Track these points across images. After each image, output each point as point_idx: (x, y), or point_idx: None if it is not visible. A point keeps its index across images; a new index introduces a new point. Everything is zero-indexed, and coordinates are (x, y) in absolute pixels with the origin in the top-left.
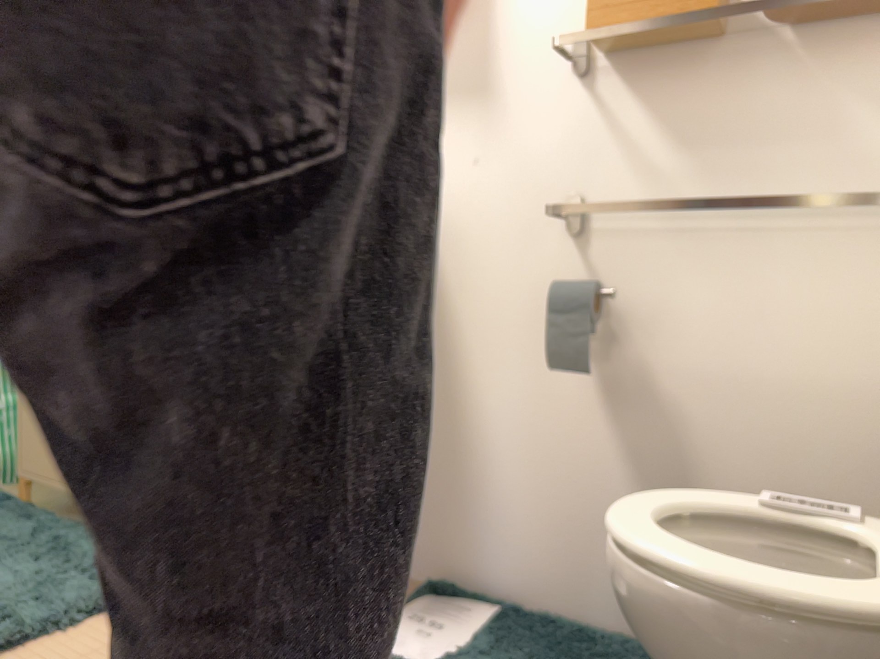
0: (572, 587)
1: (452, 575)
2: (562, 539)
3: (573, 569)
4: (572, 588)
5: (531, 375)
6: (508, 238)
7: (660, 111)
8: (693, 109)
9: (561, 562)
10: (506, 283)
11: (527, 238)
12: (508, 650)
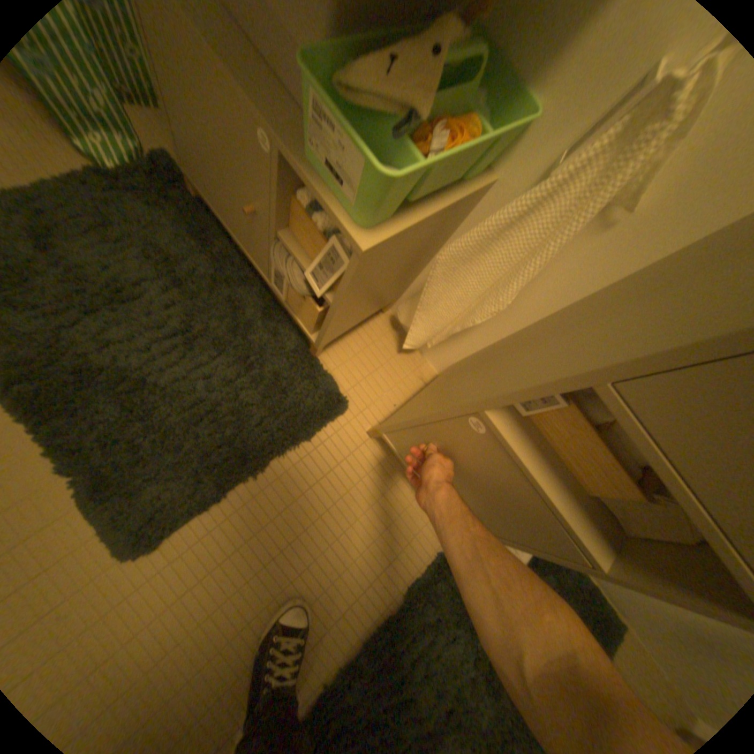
0: None
1: None
2: None
3: None
4: None
5: None
6: None
7: None
8: None
9: None
10: None
11: None
12: None
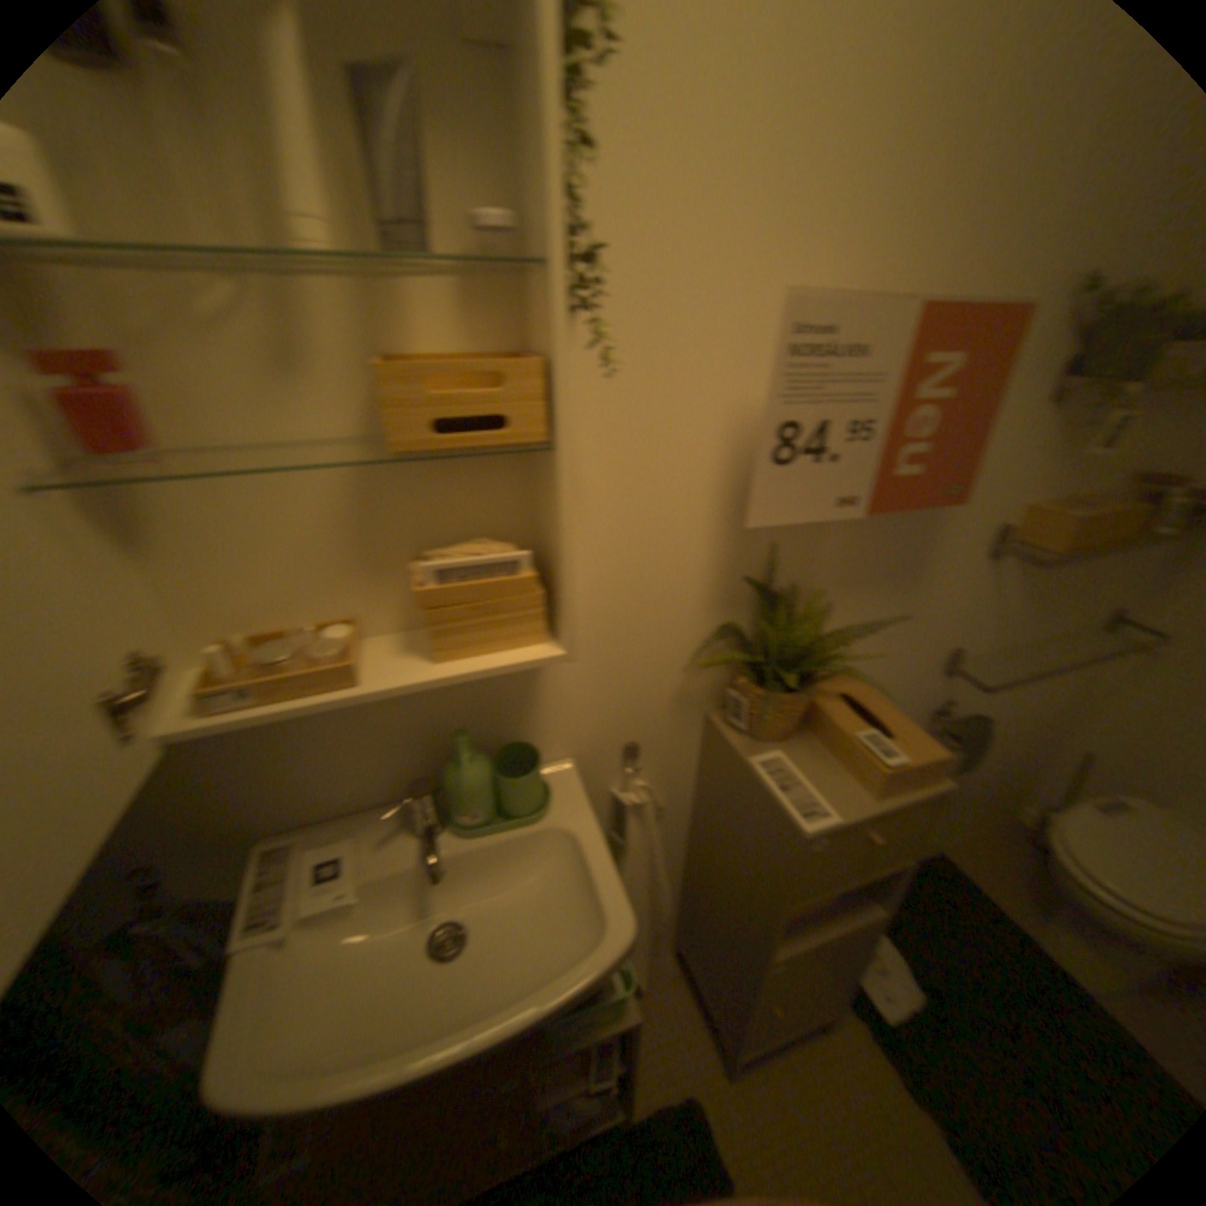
0: None
1: None
2: None
3: None
4: None
5: None
6: (899, 691)
7: (1028, 582)
8: (1046, 578)
9: None
10: None
11: (914, 687)
12: (917, 938)
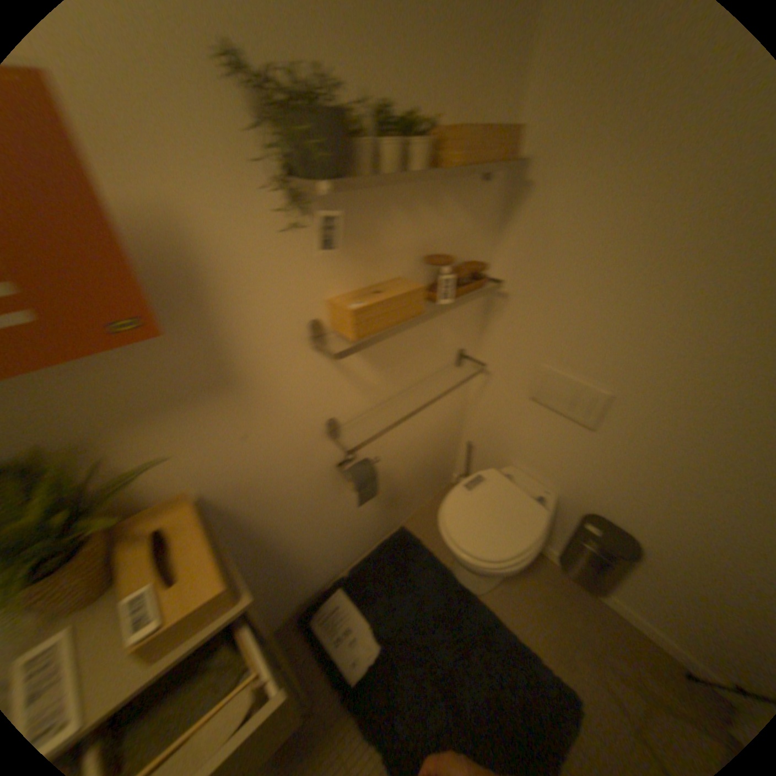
0: (356, 550)
1: (300, 603)
2: (350, 543)
3: (356, 546)
4: (356, 551)
5: (323, 509)
6: (291, 464)
7: (371, 354)
8: (387, 347)
9: (351, 549)
10: (296, 485)
11: (305, 456)
12: (377, 602)
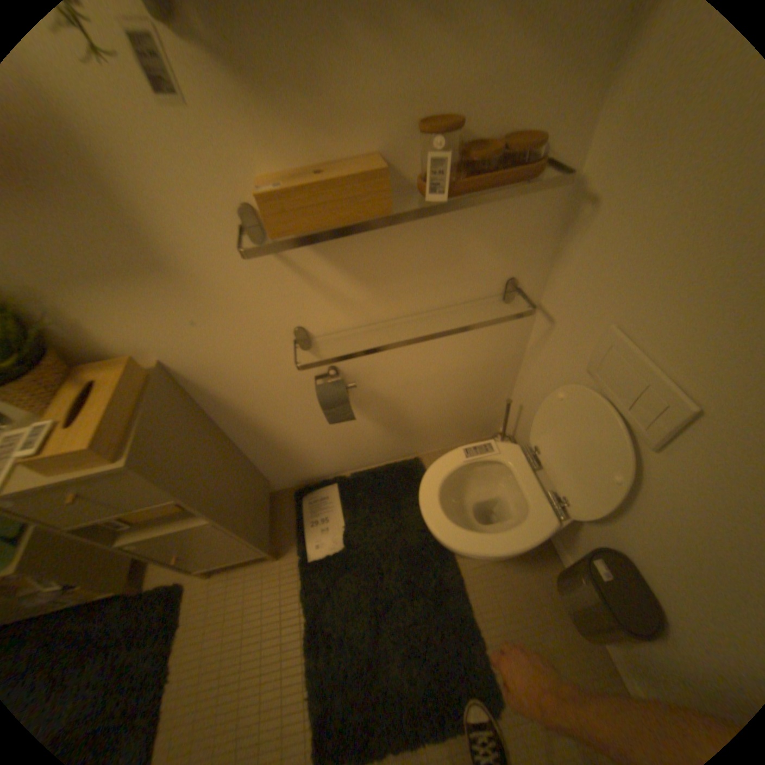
0: (359, 459)
1: (300, 480)
2: (350, 451)
3: (358, 456)
4: (359, 460)
5: (307, 412)
6: (254, 361)
7: (341, 260)
8: (366, 255)
9: (352, 456)
10: (267, 382)
11: (270, 357)
12: (359, 510)
